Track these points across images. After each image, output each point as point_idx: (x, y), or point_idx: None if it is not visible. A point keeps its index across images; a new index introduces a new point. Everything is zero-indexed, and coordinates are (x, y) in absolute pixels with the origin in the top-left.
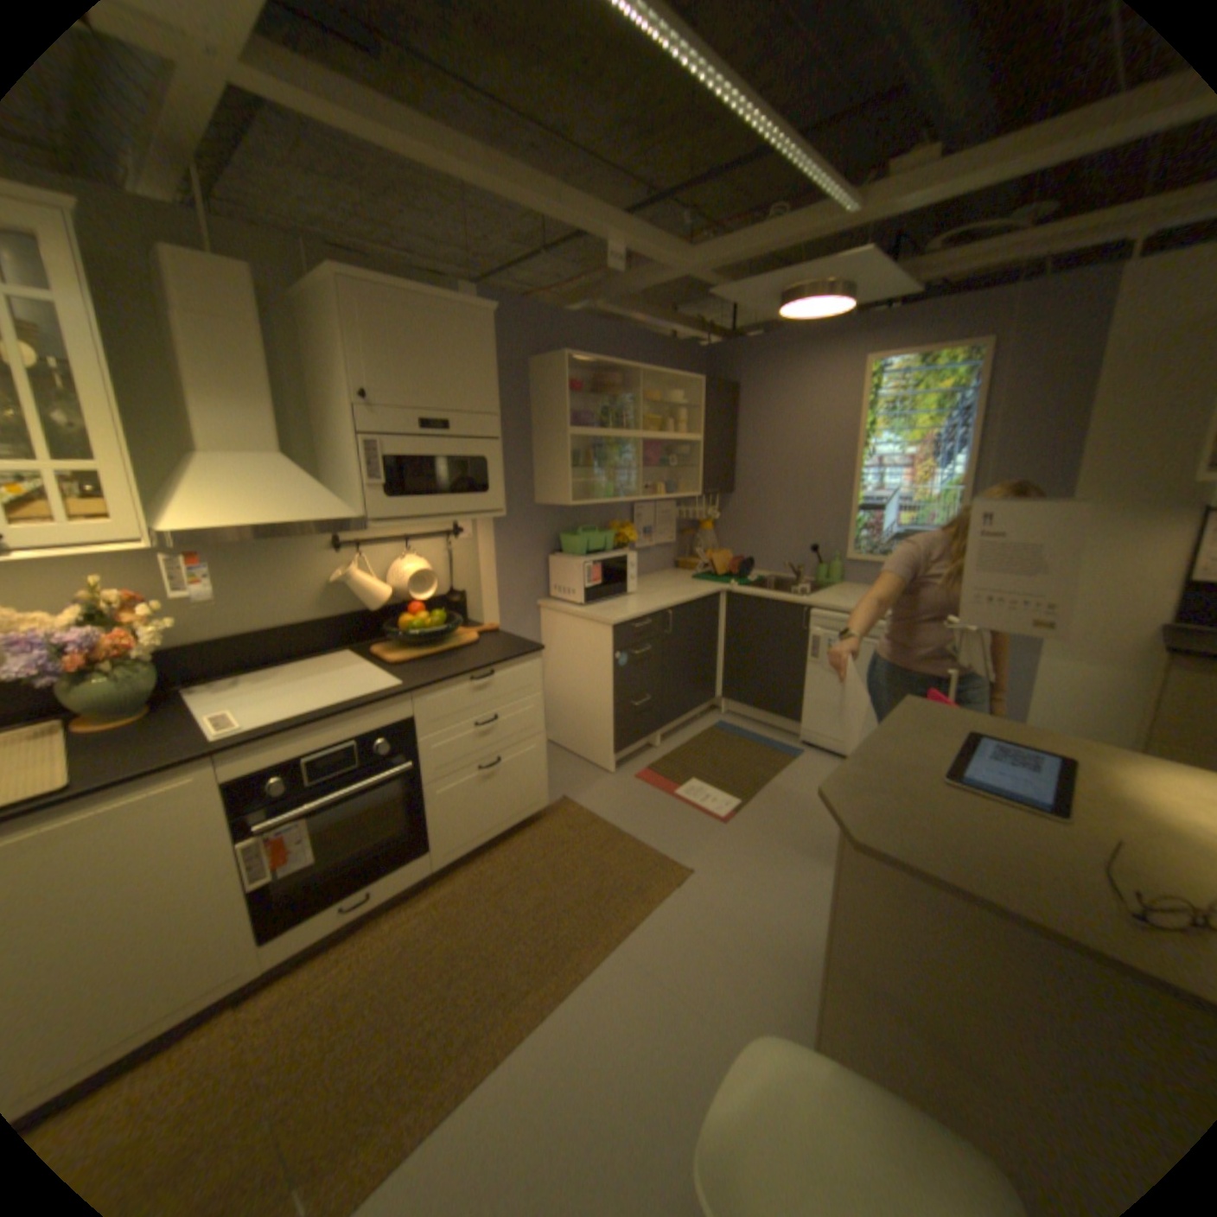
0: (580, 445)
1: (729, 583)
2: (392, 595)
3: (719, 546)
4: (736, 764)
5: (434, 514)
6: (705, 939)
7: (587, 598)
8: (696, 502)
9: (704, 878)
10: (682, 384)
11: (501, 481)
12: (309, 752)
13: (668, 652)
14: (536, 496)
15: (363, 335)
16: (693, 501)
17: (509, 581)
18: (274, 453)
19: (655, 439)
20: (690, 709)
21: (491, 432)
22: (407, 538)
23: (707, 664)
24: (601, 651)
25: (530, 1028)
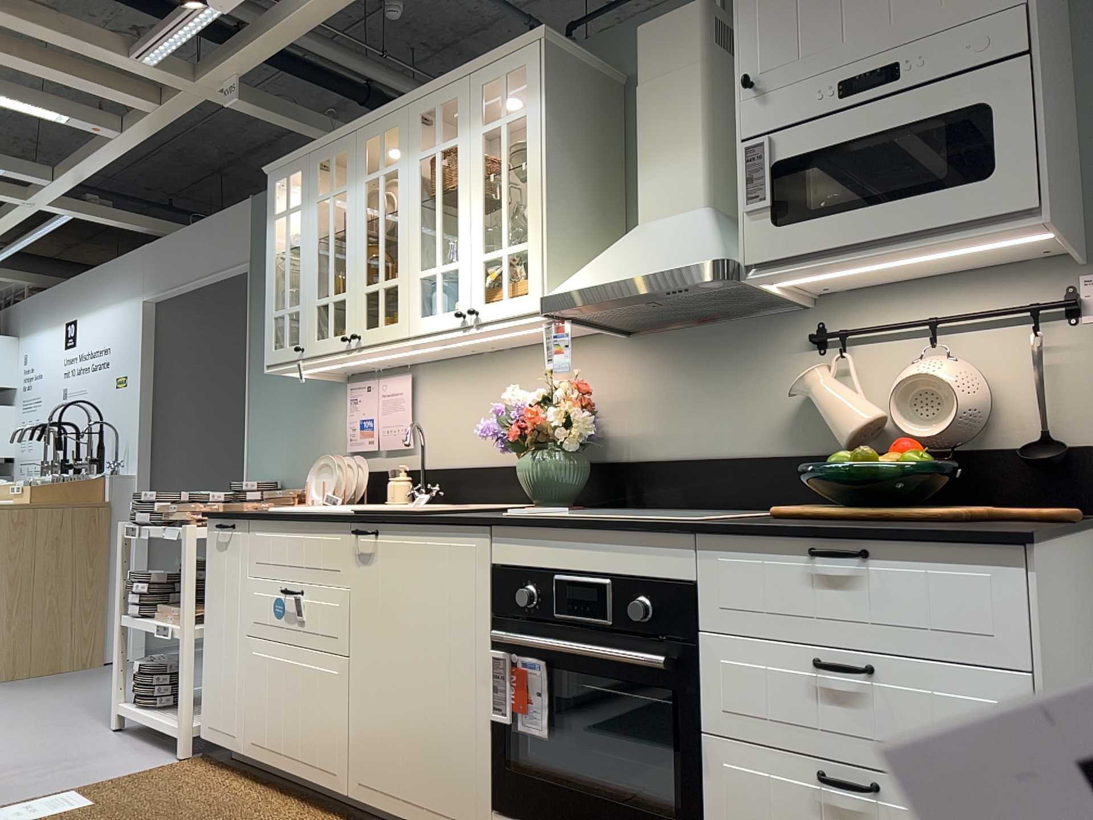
0: None
1: None
2: (865, 421)
3: None
4: None
5: (863, 244)
6: None
7: None
8: None
9: None
10: None
11: (1025, 143)
12: (575, 576)
13: None
14: None
15: (756, 3)
16: None
17: None
18: (696, 209)
19: None
20: None
21: (998, 48)
22: (935, 323)
23: None
24: None
25: None
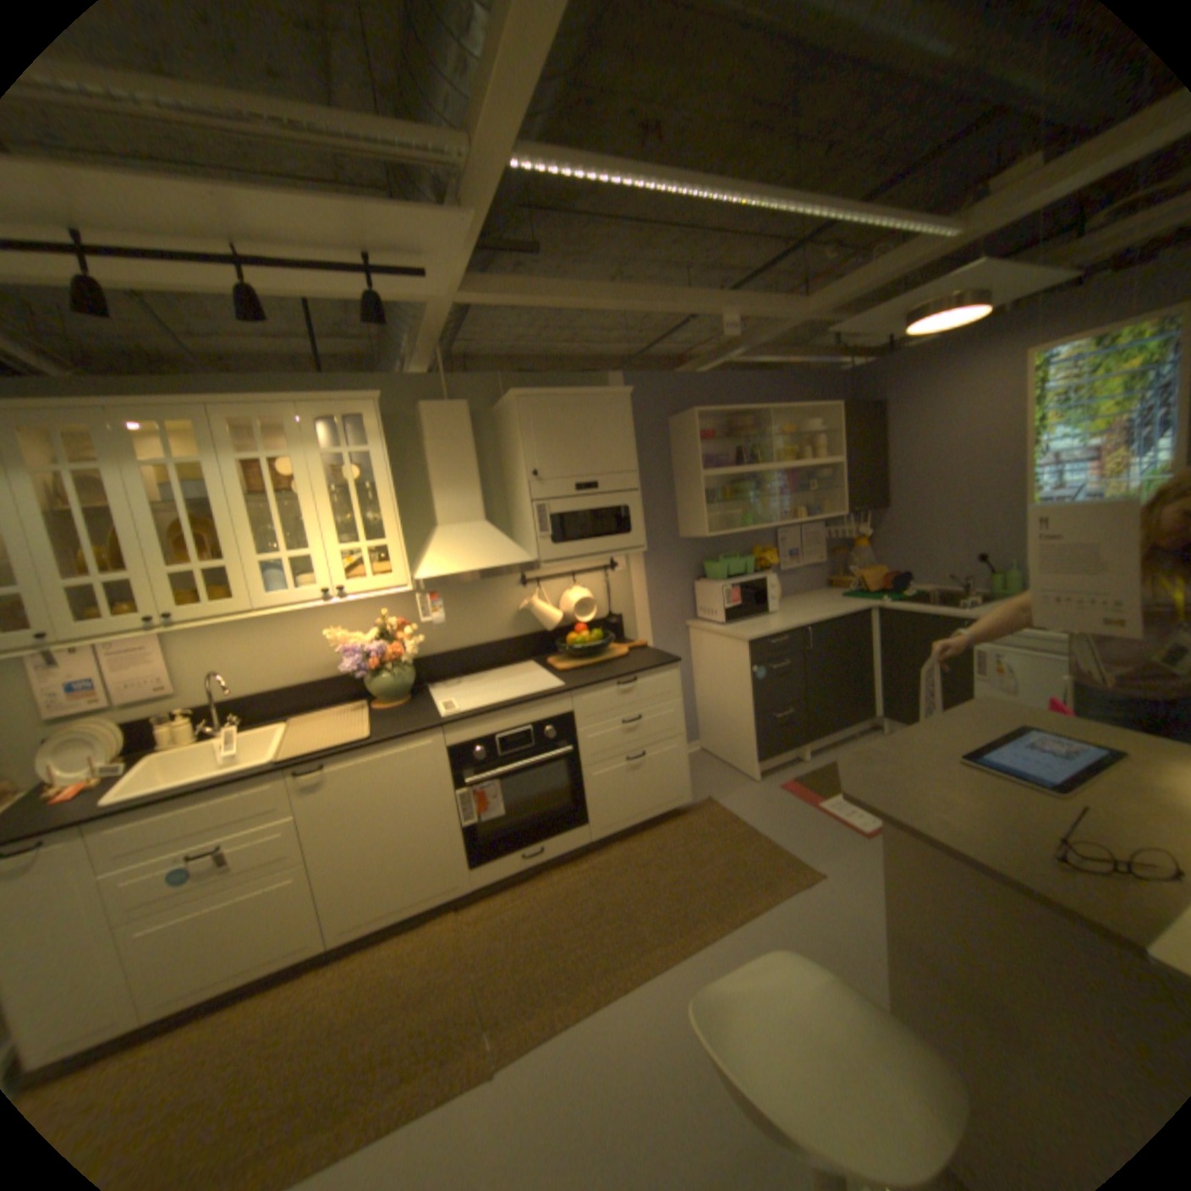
0: (718, 482)
1: (884, 599)
2: (562, 619)
3: (878, 563)
4: None
5: (588, 554)
6: (828, 937)
7: (727, 618)
8: (846, 521)
9: (836, 885)
10: (821, 411)
11: (640, 523)
12: (501, 731)
13: (812, 668)
14: (679, 531)
15: (534, 433)
16: (844, 520)
17: (658, 605)
18: (481, 522)
19: (793, 467)
20: (844, 726)
21: (631, 486)
22: (573, 574)
23: (862, 682)
24: (740, 666)
25: (657, 973)
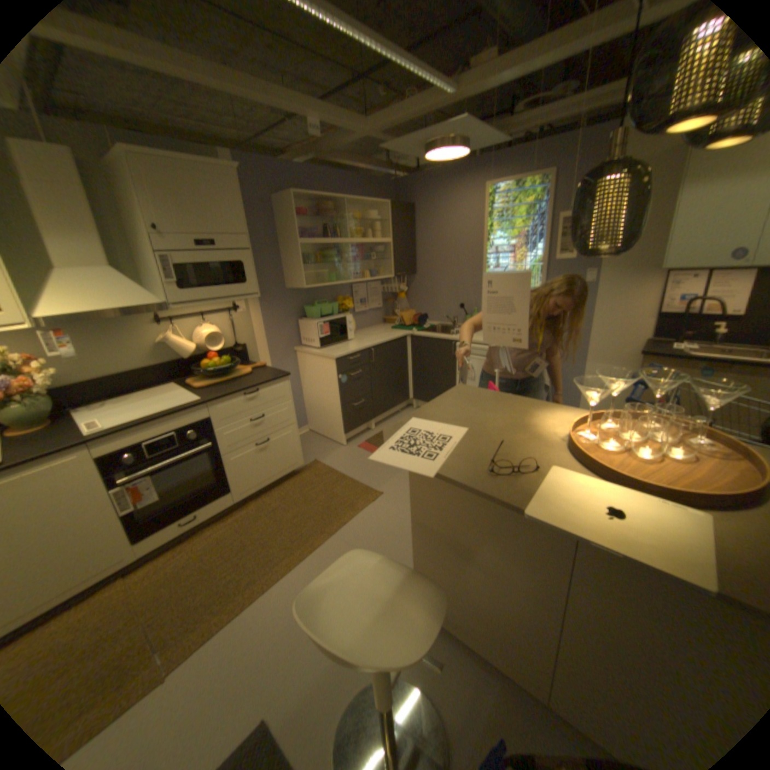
0: (311, 249)
1: (413, 330)
2: (196, 349)
3: (410, 308)
4: None
5: (212, 298)
6: (383, 526)
7: (321, 344)
8: (393, 281)
9: (388, 496)
10: (377, 206)
11: (253, 275)
12: (146, 439)
13: (374, 373)
14: (285, 283)
15: (148, 190)
16: (392, 280)
17: (273, 337)
18: (104, 266)
19: (361, 243)
20: (392, 406)
21: (243, 246)
22: (202, 313)
23: (401, 380)
24: (330, 375)
25: (283, 574)
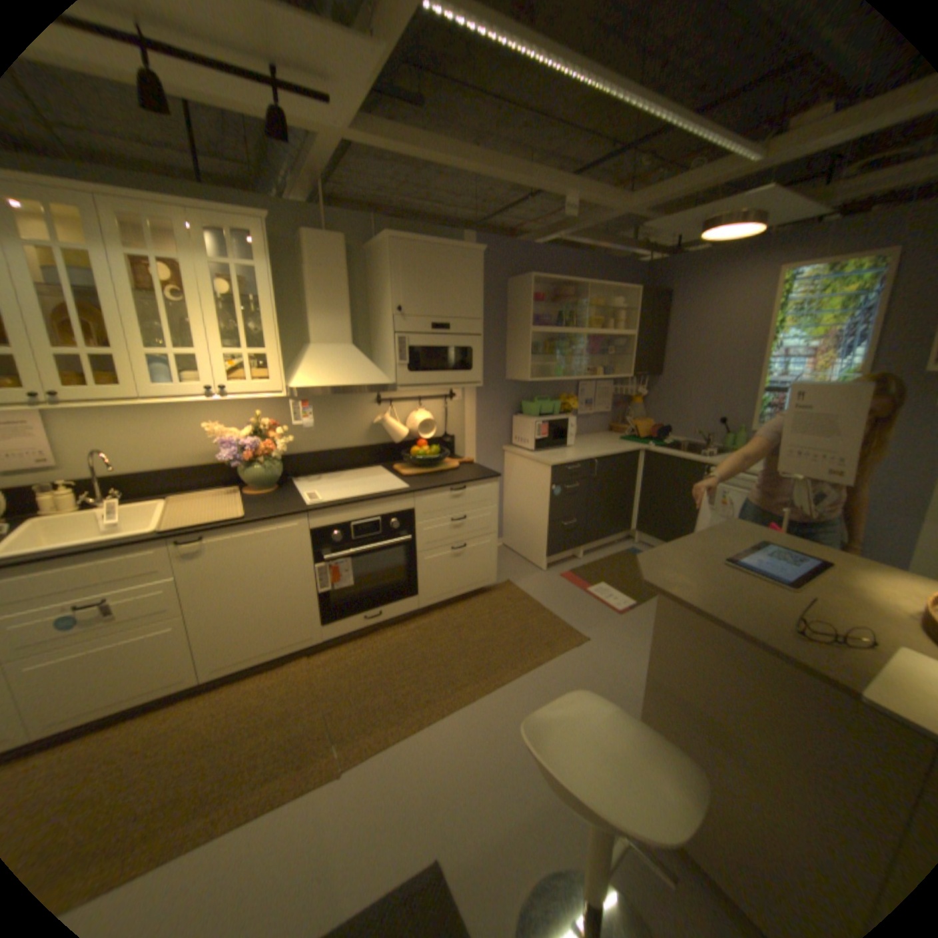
0: (540, 338)
1: (649, 444)
2: (408, 435)
3: (647, 417)
4: (638, 578)
5: (436, 384)
6: (589, 680)
7: (536, 447)
8: (630, 382)
9: (596, 645)
10: (624, 292)
11: (480, 363)
12: (355, 520)
13: (593, 490)
14: (506, 374)
15: (402, 273)
16: (628, 381)
17: (483, 432)
18: (349, 345)
19: (598, 334)
20: (609, 535)
21: (476, 331)
22: (420, 399)
23: (625, 504)
24: (542, 484)
25: (466, 703)
